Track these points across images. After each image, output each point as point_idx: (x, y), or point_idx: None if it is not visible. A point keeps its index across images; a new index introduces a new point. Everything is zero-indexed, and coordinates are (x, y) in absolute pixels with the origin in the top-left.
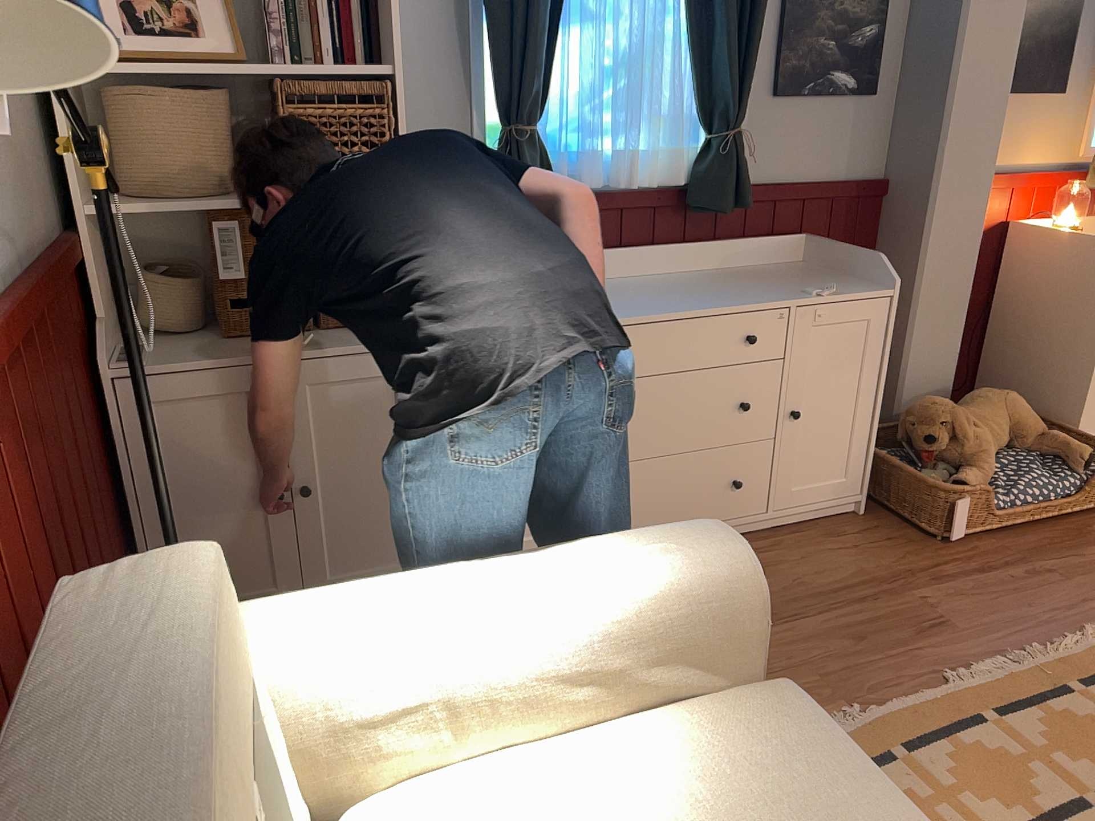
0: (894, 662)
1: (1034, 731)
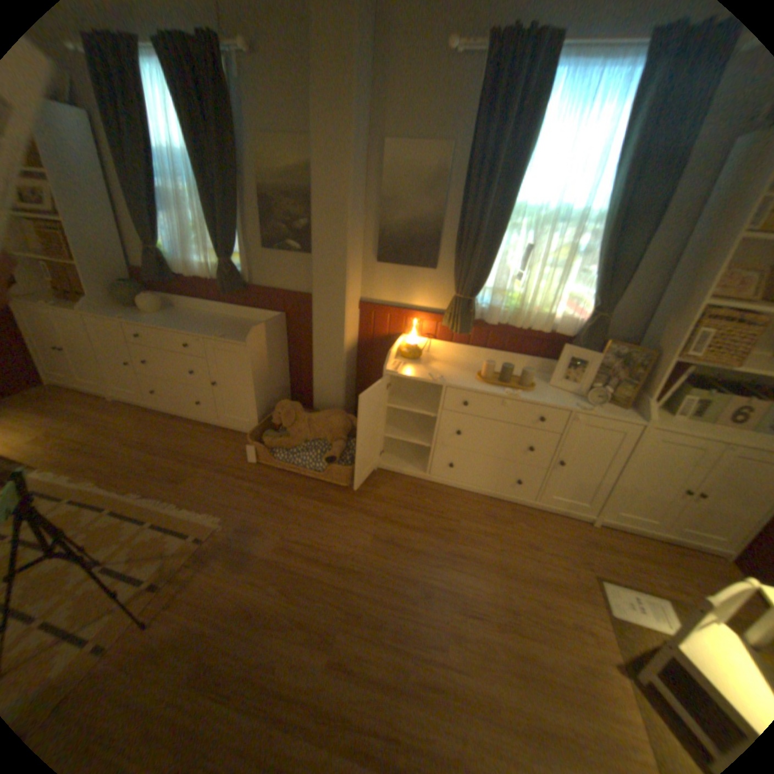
0: (134, 483)
1: (99, 526)
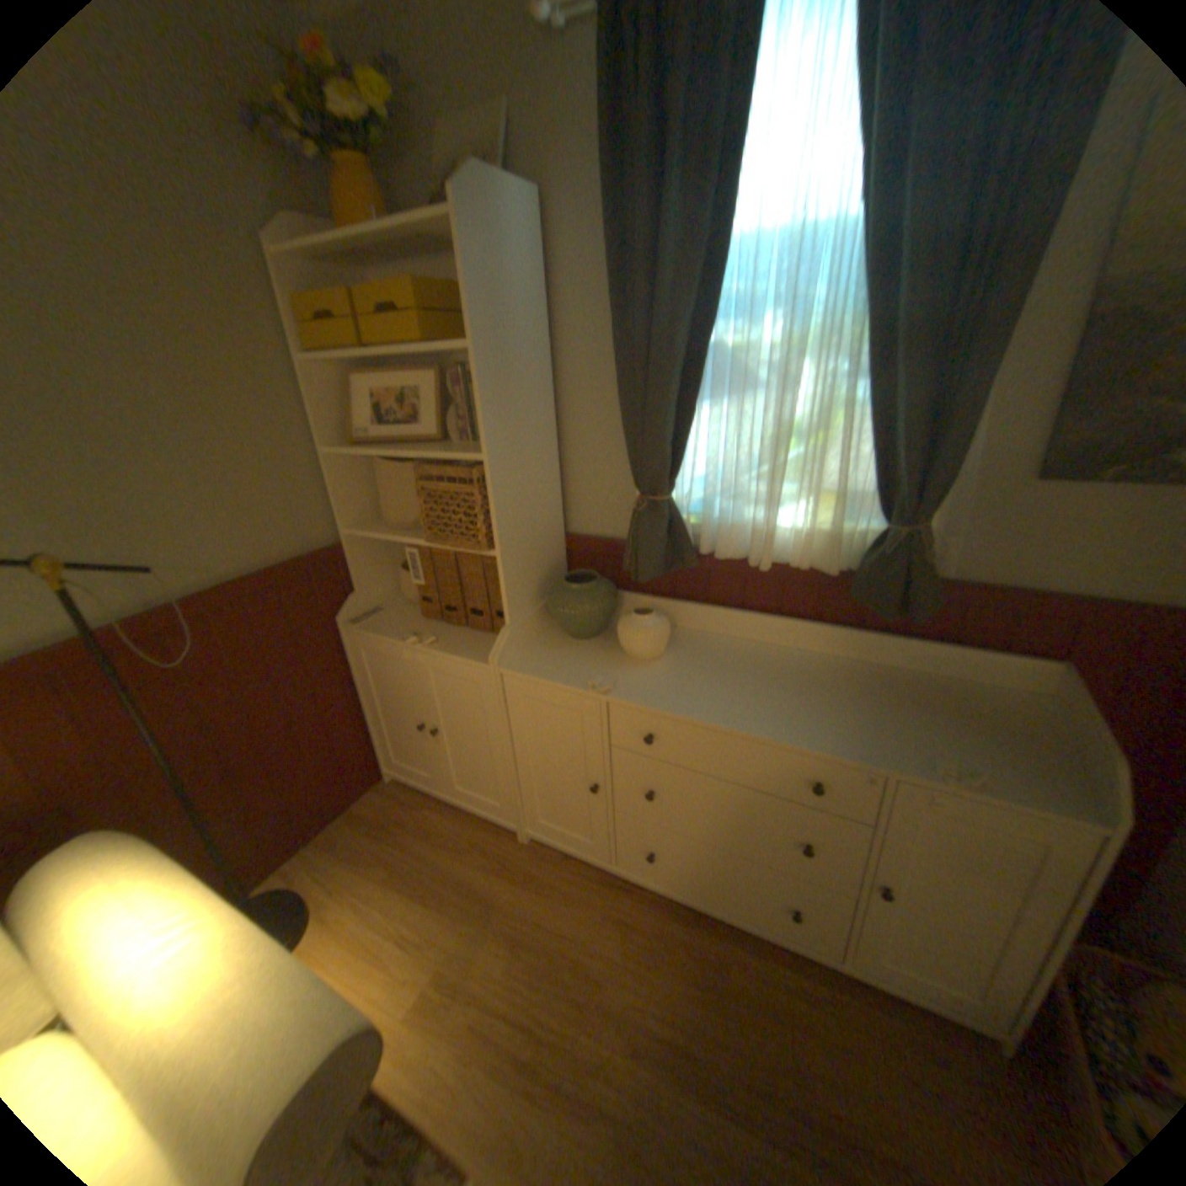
0: None
1: None
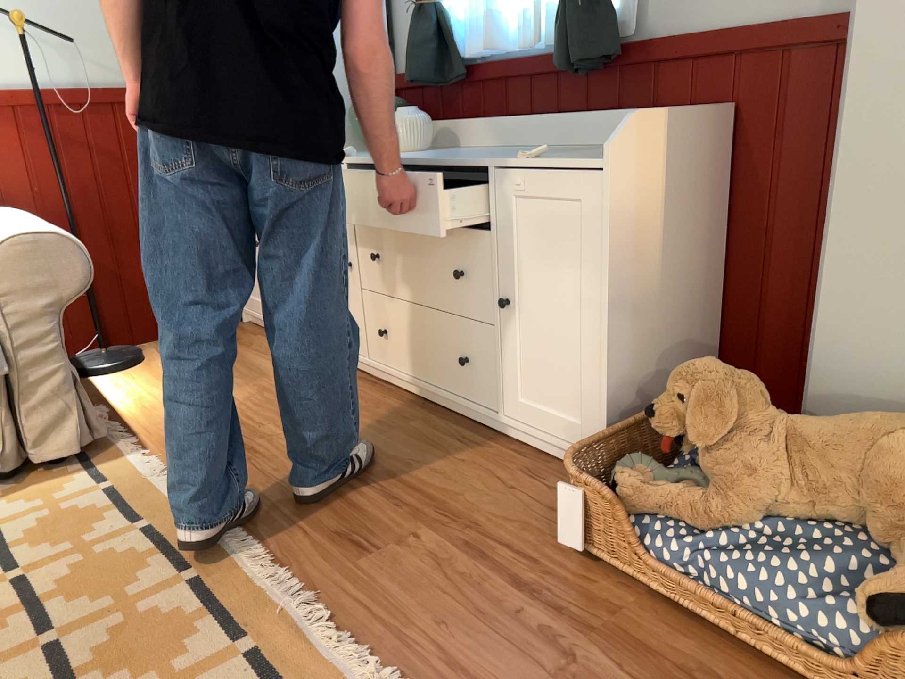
0: (279, 521)
1: (161, 605)
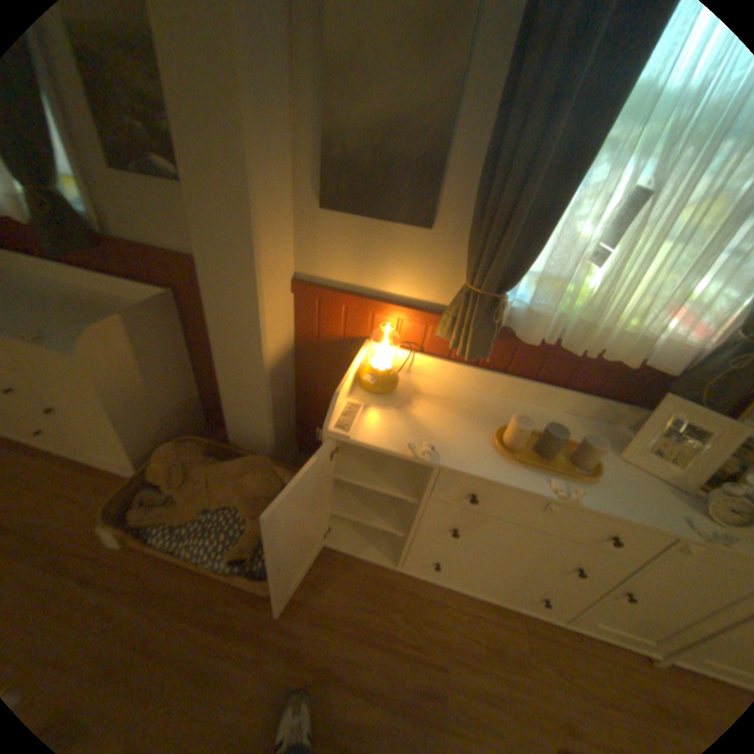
0: None
1: None
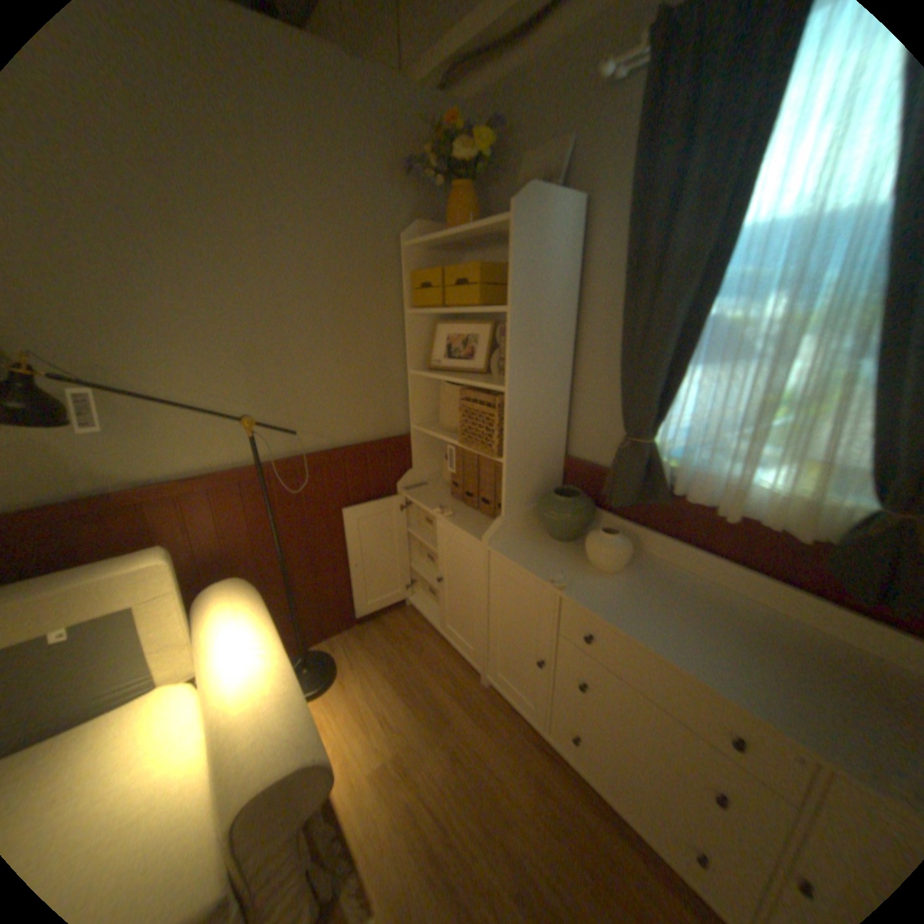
0: None
1: None
